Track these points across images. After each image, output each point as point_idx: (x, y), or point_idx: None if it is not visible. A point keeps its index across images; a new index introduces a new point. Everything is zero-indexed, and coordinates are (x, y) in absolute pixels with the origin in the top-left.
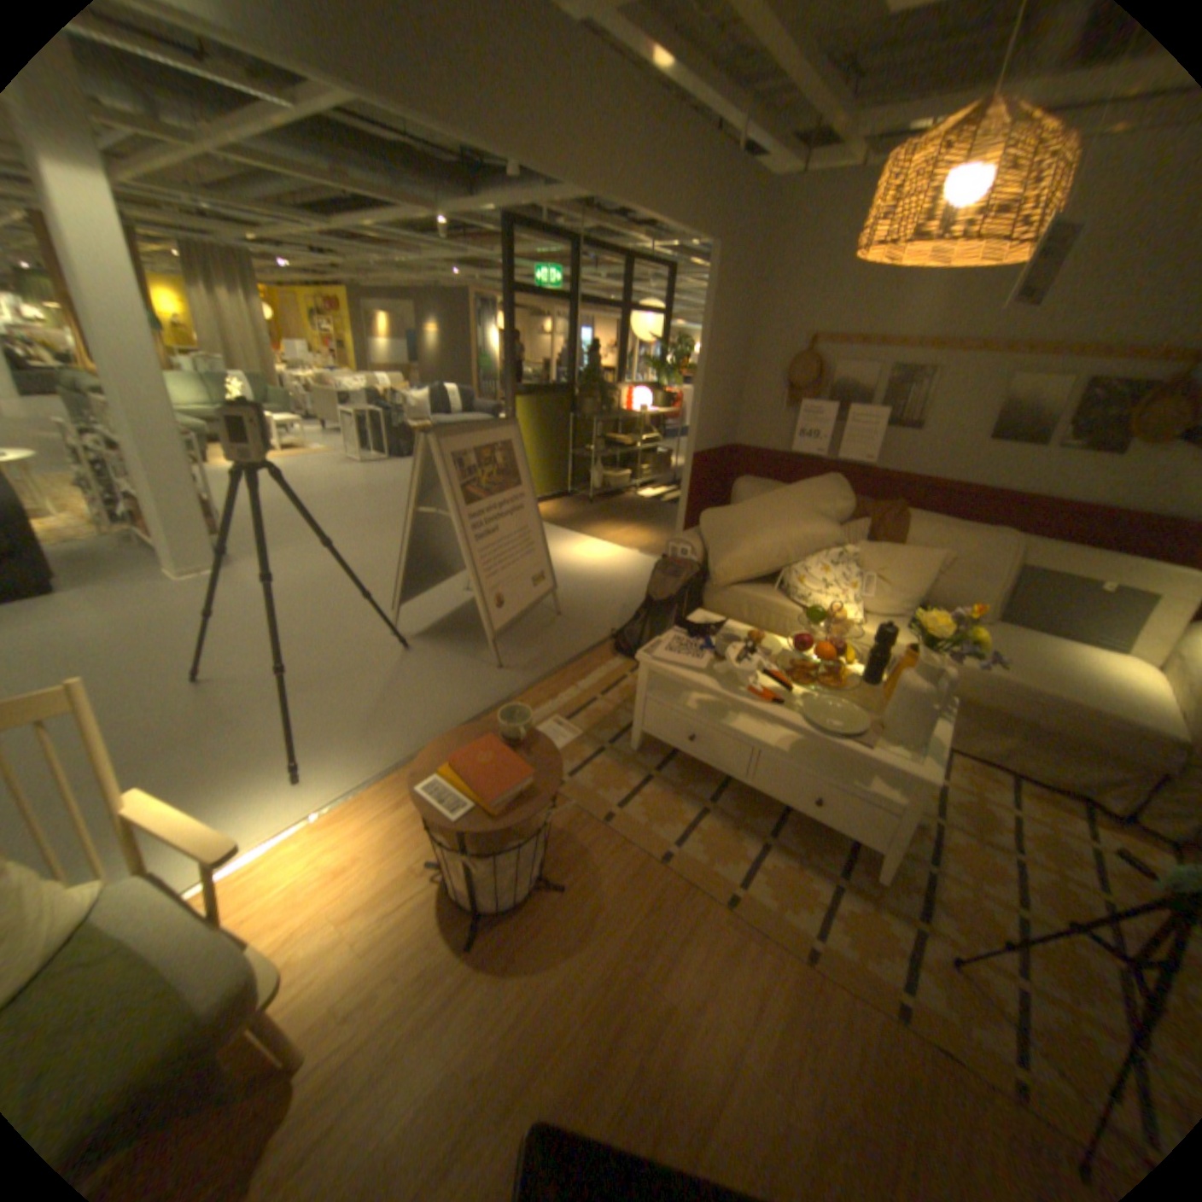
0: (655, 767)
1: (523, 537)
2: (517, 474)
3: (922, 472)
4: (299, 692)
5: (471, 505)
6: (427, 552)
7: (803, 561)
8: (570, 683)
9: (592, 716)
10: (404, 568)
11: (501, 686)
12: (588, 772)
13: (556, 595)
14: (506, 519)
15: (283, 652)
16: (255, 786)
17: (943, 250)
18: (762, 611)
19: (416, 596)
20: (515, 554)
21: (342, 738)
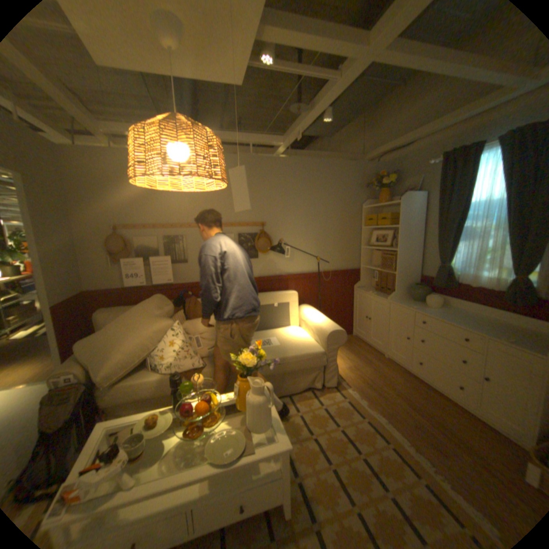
0: None
1: None
2: None
3: (195, 280)
4: None
5: None
6: None
7: (159, 348)
8: None
9: None
10: None
11: None
12: None
13: None
14: None
15: None
16: None
17: (175, 184)
18: (145, 389)
19: None
20: None
21: None
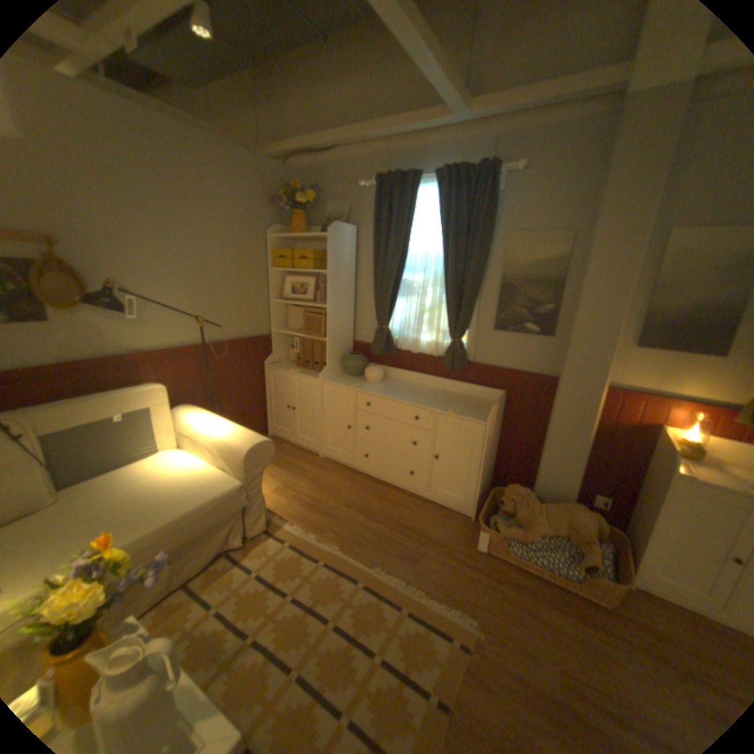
0: None
1: None
2: None
3: None
4: None
5: None
6: None
7: None
8: None
9: None
10: None
11: None
12: None
13: None
14: None
15: None
16: None
17: None
18: None
19: None
20: None
21: None
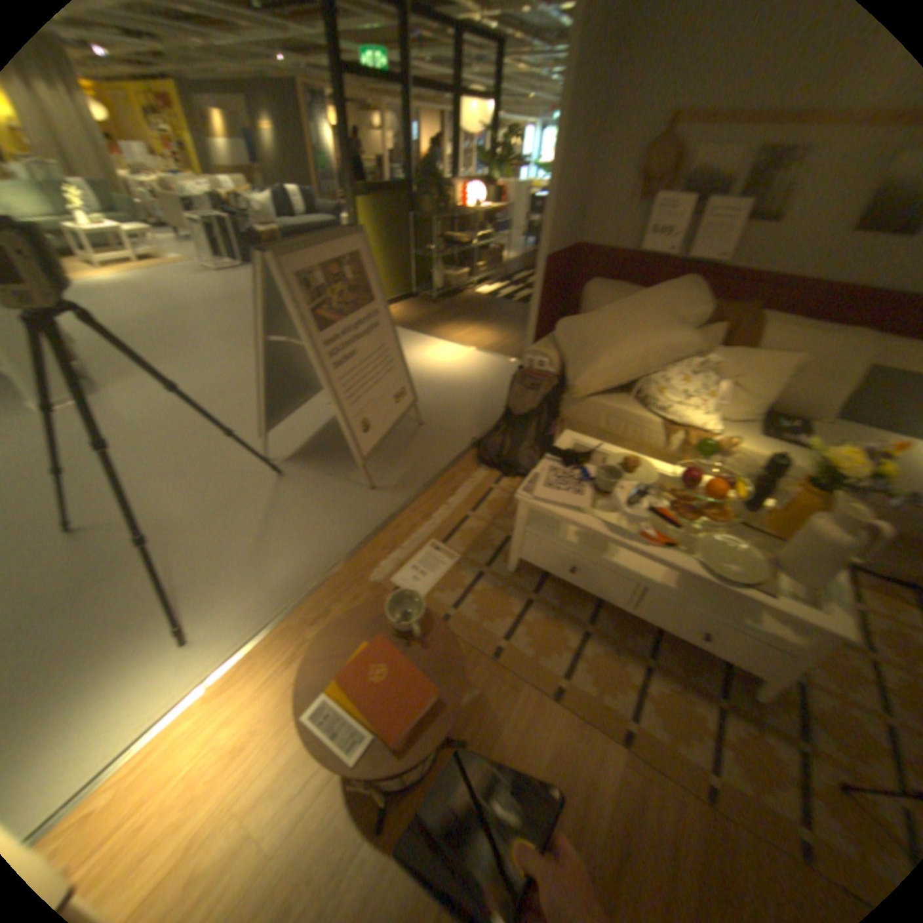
0: (531, 588)
1: (379, 355)
2: (367, 289)
3: (772, 269)
4: (173, 534)
5: (322, 330)
6: (283, 378)
7: (663, 371)
8: (439, 500)
9: (465, 536)
10: (261, 399)
11: (374, 510)
12: (470, 600)
13: (415, 407)
14: (361, 340)
15: (150, 492)
16: (136, 653)
17: None
18: (618, 421)
19: (279, 420)
20: (373, 374)
21: (223, 584)
